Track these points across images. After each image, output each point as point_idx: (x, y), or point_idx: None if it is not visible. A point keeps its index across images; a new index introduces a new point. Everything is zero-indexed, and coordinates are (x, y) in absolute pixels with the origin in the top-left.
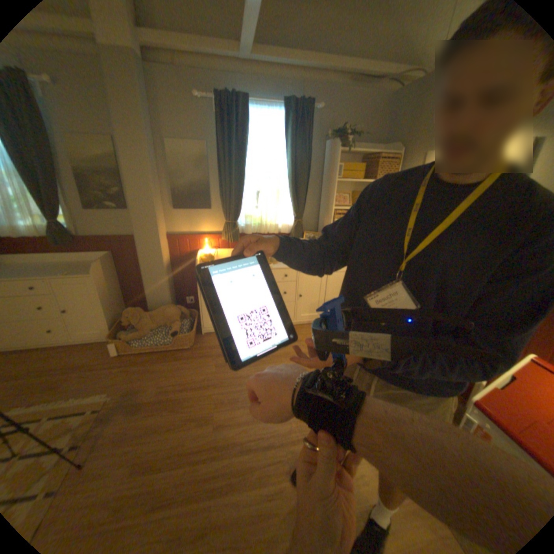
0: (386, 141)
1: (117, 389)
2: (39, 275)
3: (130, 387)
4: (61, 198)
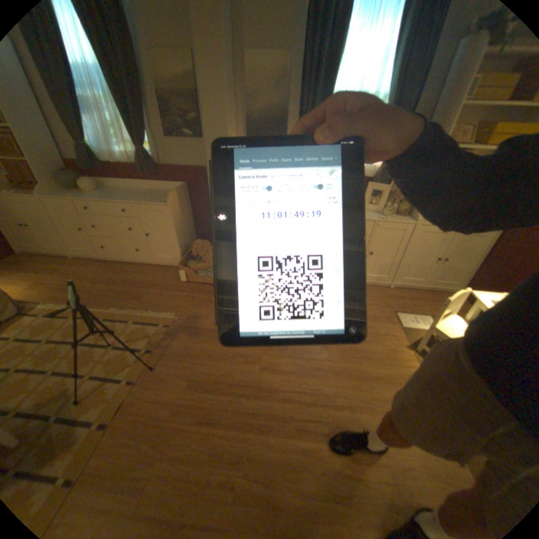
0: None
1: (183, 311)
2: (129, 199)
3: (194, 312)
4: (146, 124)
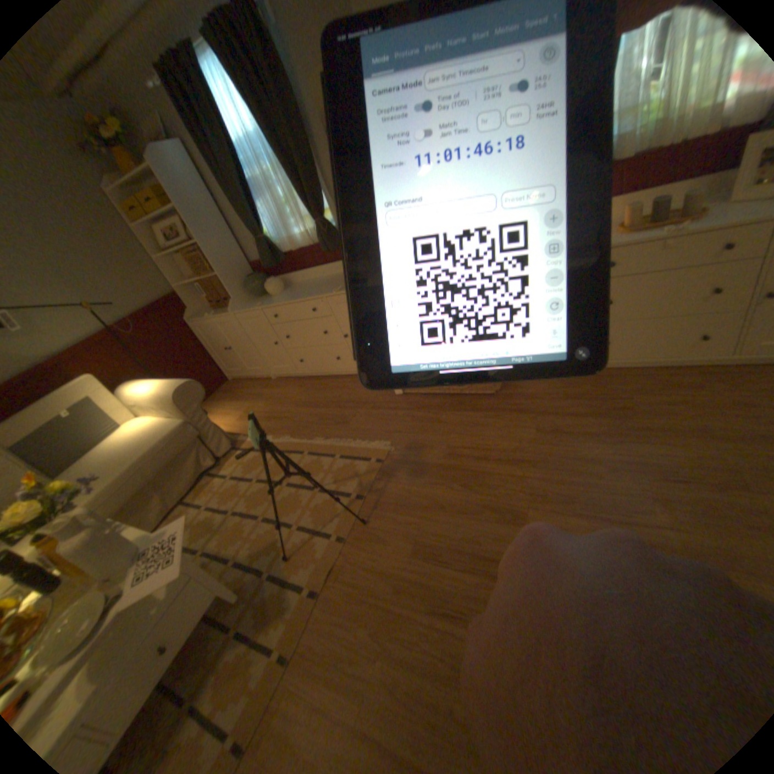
0: None
1: (400, 436)
2: (318, 290)
3: (415, 436)
4: (322, 181)
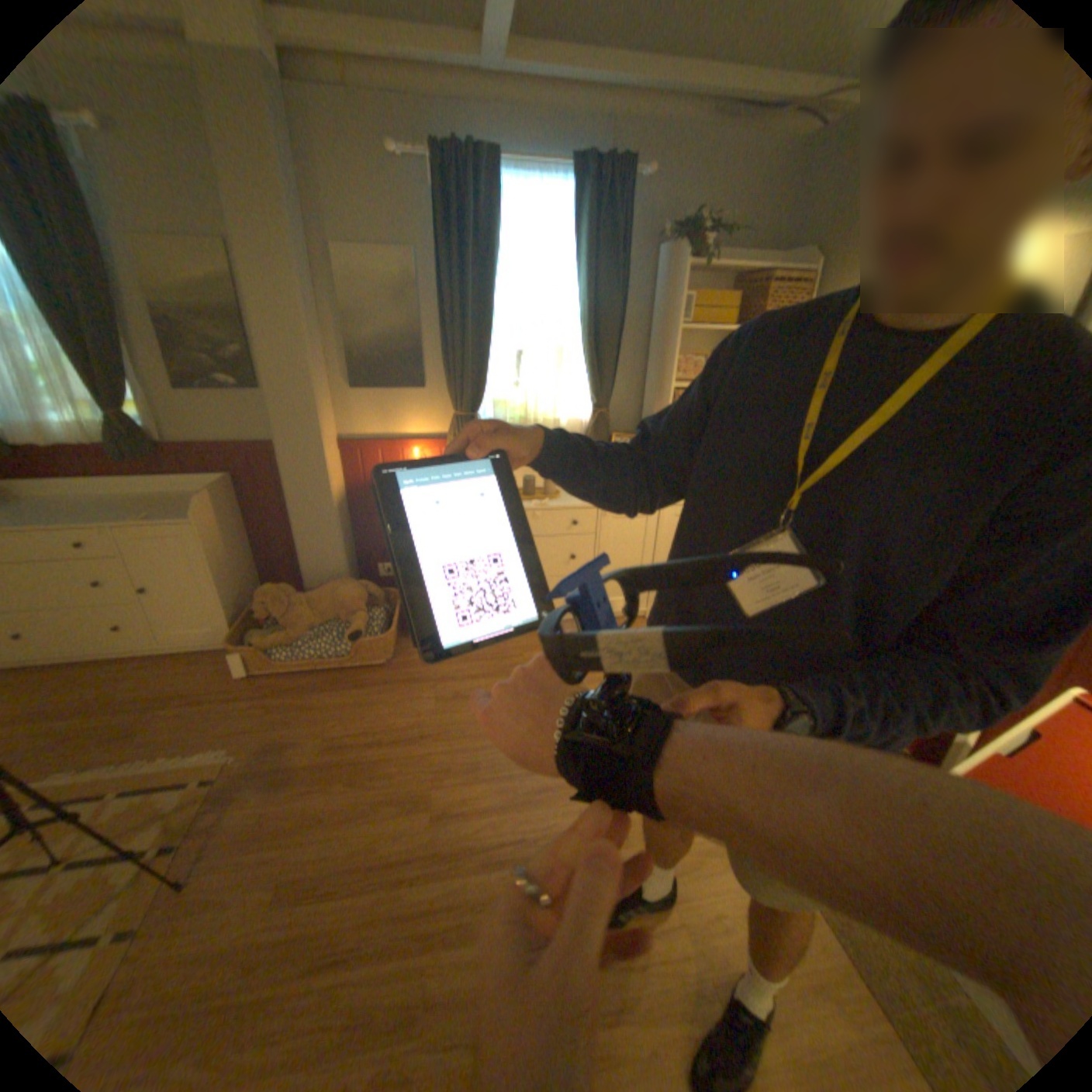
0: (787, 244)
1: (246, 741)
2: (93, 519)
3: (272, 737)
4: (128, 366)
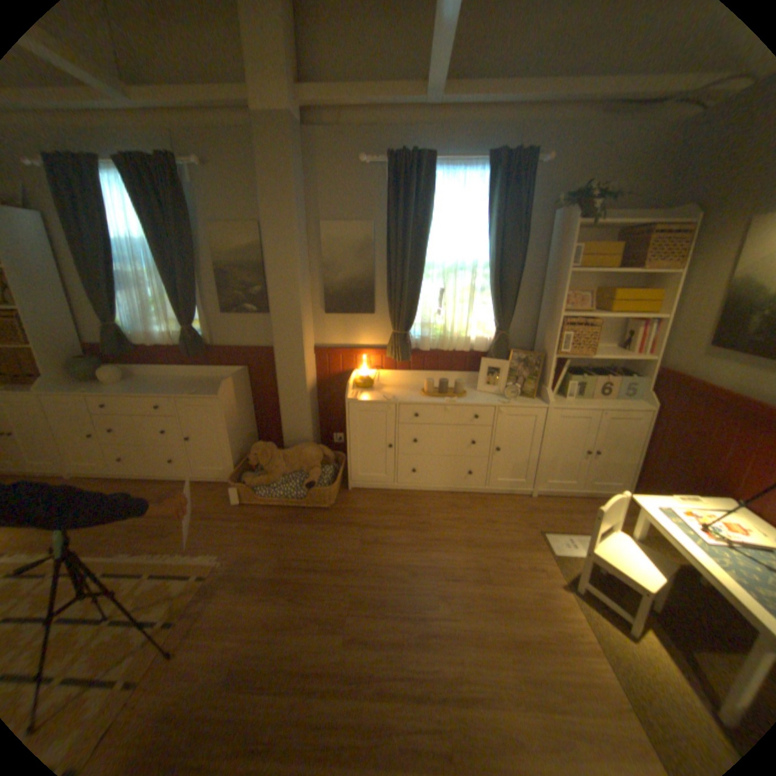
0: (667, 203)
1: (230, 552)
2: (166, 391)
3: (247, 552)
4: (198, 299)
